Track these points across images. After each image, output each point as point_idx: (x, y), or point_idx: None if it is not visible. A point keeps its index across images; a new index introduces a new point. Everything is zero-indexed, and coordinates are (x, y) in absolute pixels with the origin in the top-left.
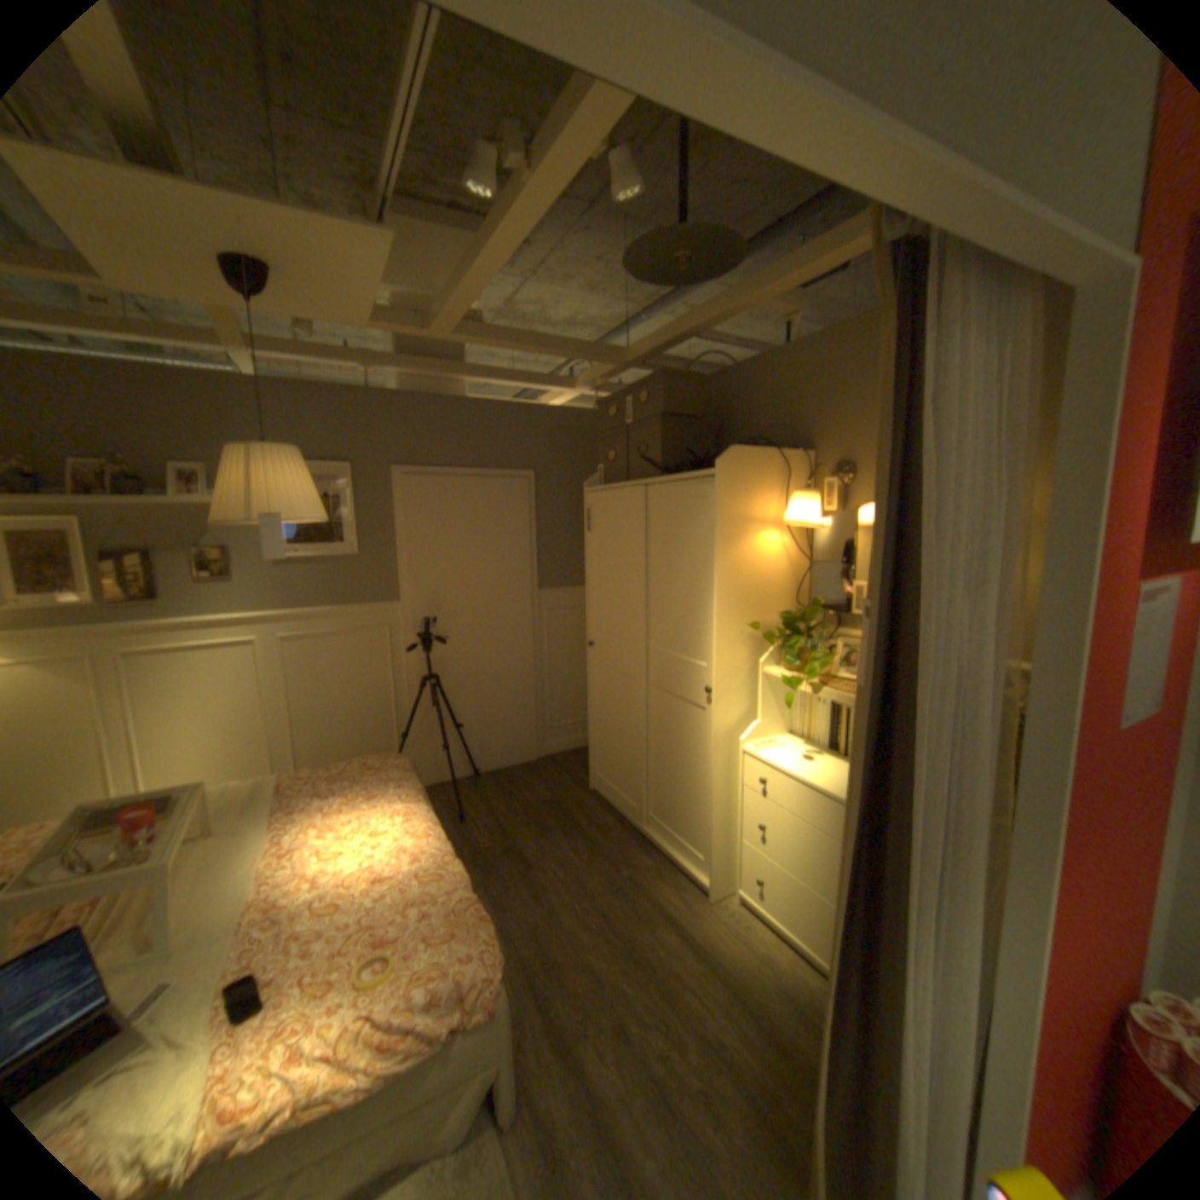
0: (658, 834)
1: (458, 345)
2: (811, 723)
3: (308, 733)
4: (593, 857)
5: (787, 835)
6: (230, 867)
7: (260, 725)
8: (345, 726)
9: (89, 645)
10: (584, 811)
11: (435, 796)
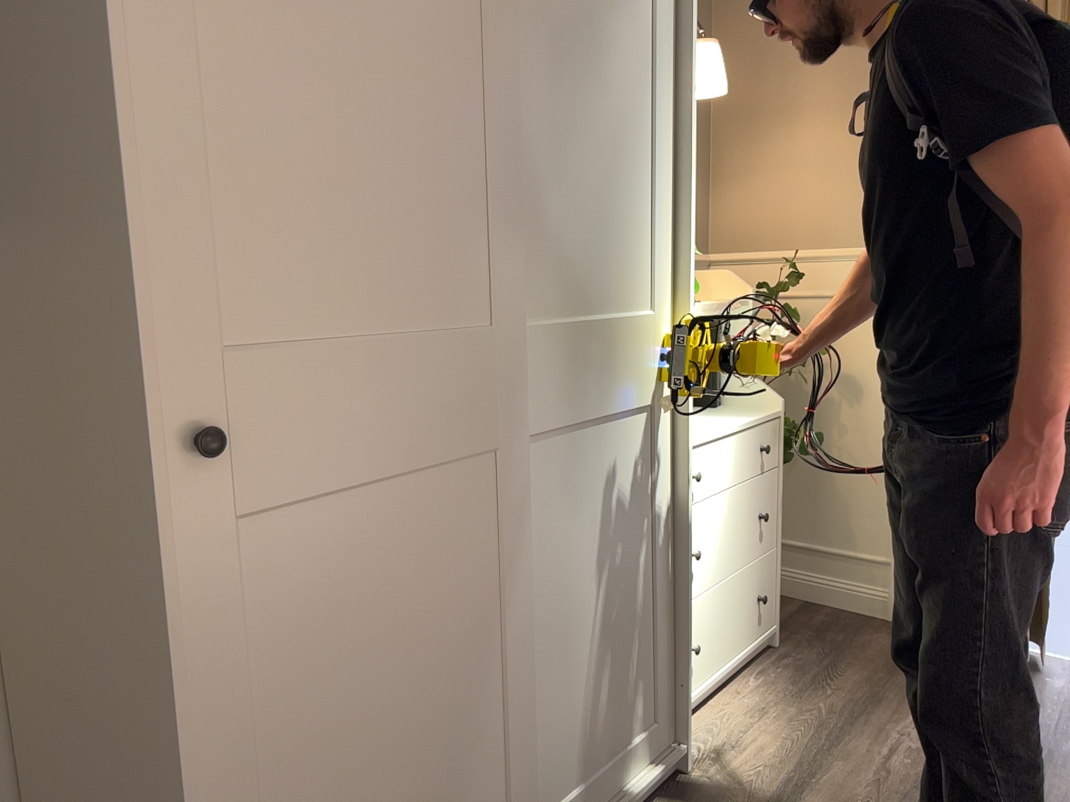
0: None
1: None
2: None
3: None
4: None
5: (715, 533)
6: None
7: None
8: None
9: None
10: None
11: None
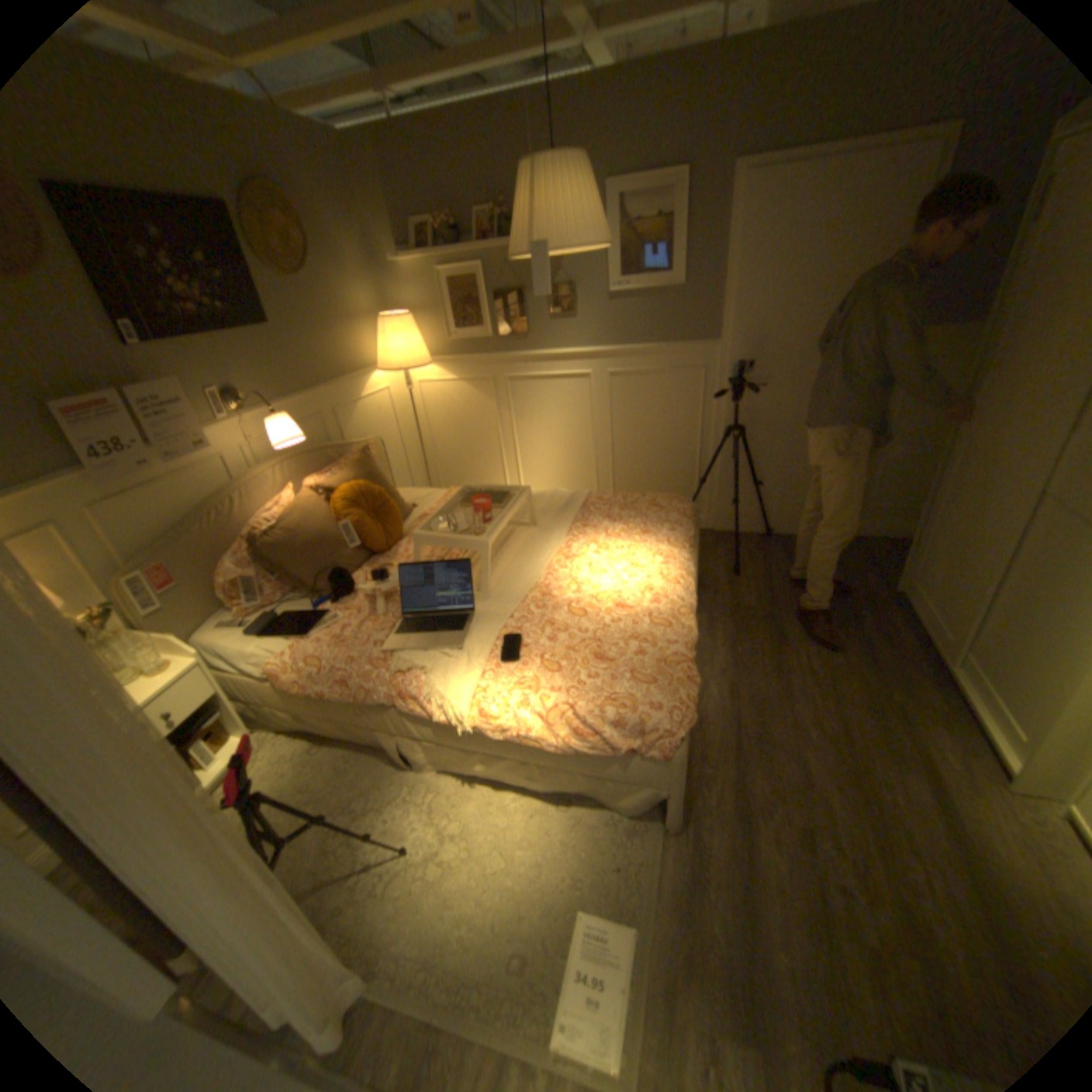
0: (972, 680)
1: None
2: None
3: (625, 461)
4: (865, 664)
5: None
6: (536, 554)
7: (591, 447)
8: (655, 461)
9: (492, 369)
10: (878, 612)
11: (722, 543)
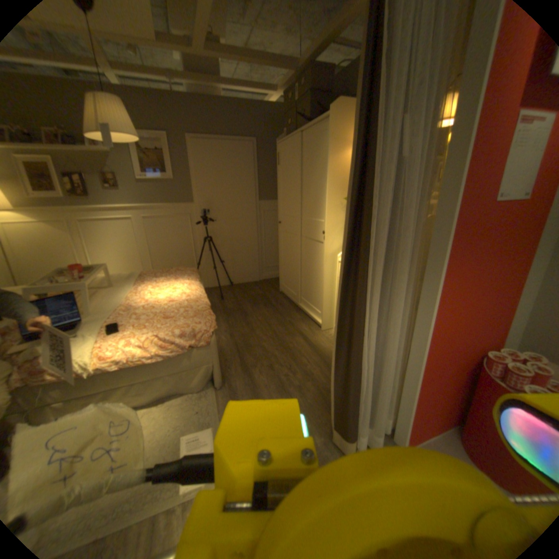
0: (304, 305)
1: (216, 66)
2: None
3: (158, 259)
4: (275, 312)
5: None
6: (116, 293)
7: (137, 254)
8: (174, 258)
9: (64, 214)
10: (275, 298)
11: (213, 290)
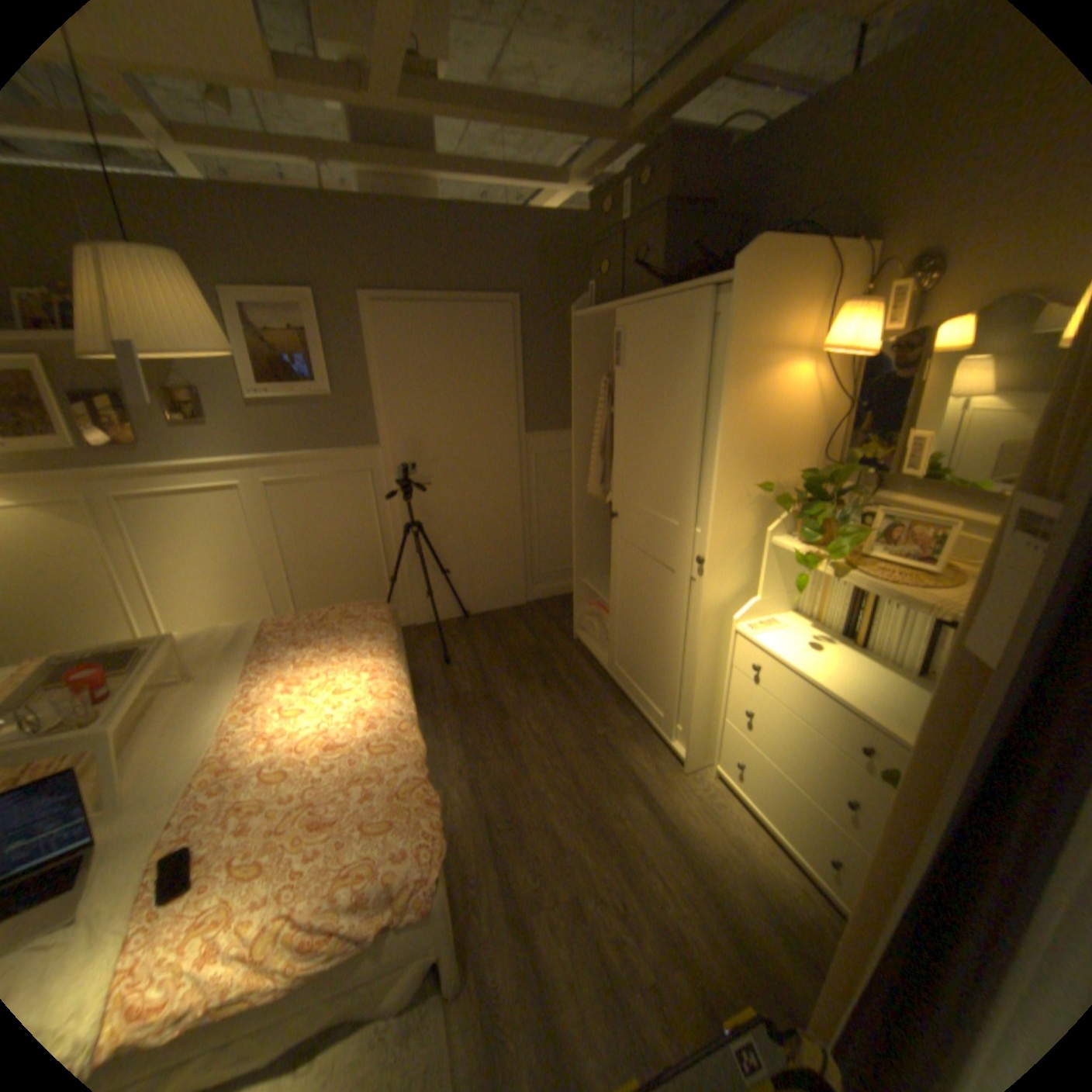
0: (638, 694)
1: (427, 129)
2: (825, 603)
3: (303, 574)
4: (570, 710)
5: (779, 729)
6: (198, 719)
7: (257, 565)
8: (338, 568)
9: (83, 488)
10: (566, 661)
11: (426, 635)
